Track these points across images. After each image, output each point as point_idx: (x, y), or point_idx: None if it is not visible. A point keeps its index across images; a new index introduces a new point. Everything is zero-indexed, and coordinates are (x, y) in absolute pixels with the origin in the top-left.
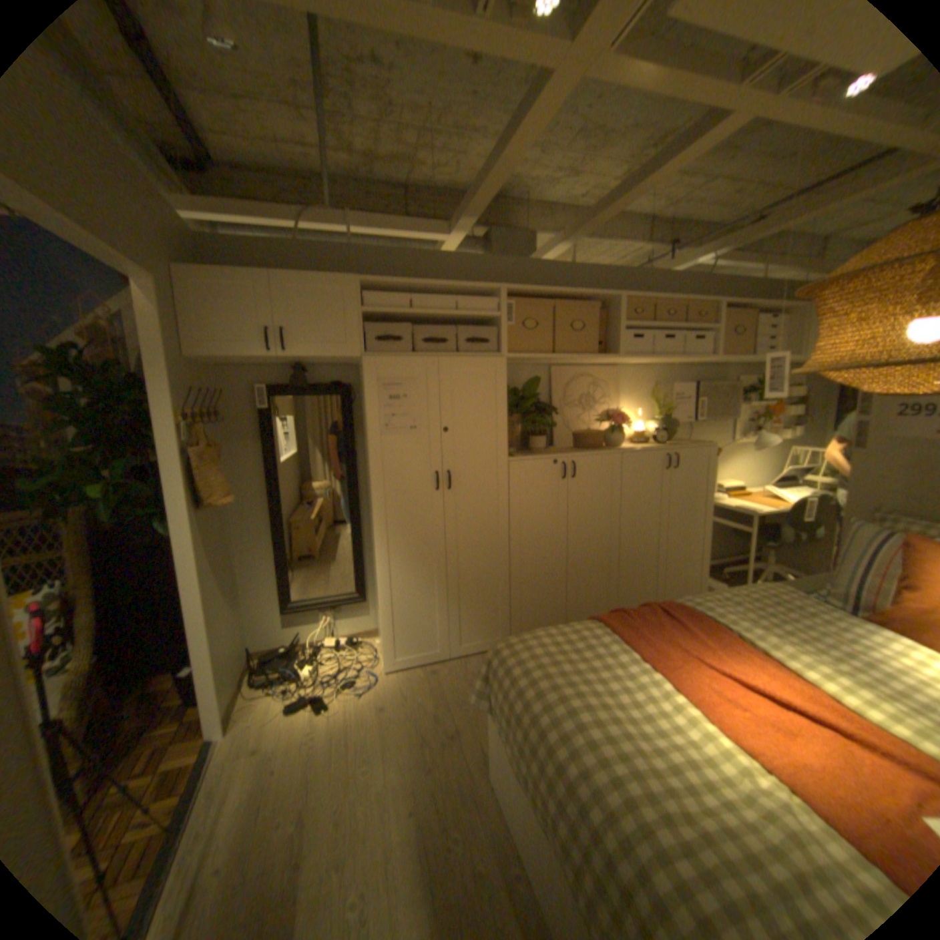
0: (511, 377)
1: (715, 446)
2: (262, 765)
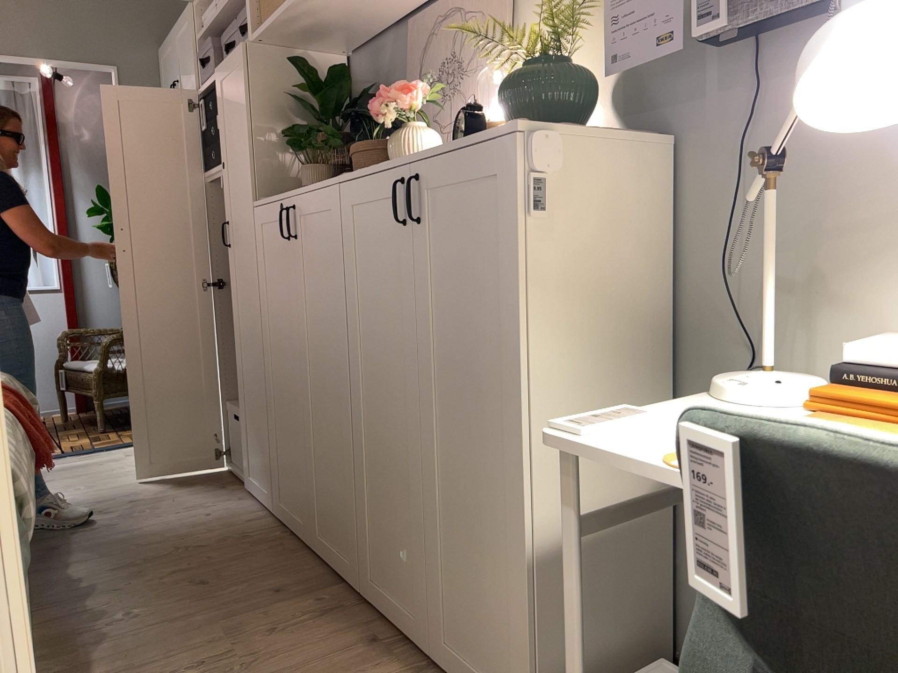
0: (372, 64)
1: (515, 135)
2: (112, 460)
